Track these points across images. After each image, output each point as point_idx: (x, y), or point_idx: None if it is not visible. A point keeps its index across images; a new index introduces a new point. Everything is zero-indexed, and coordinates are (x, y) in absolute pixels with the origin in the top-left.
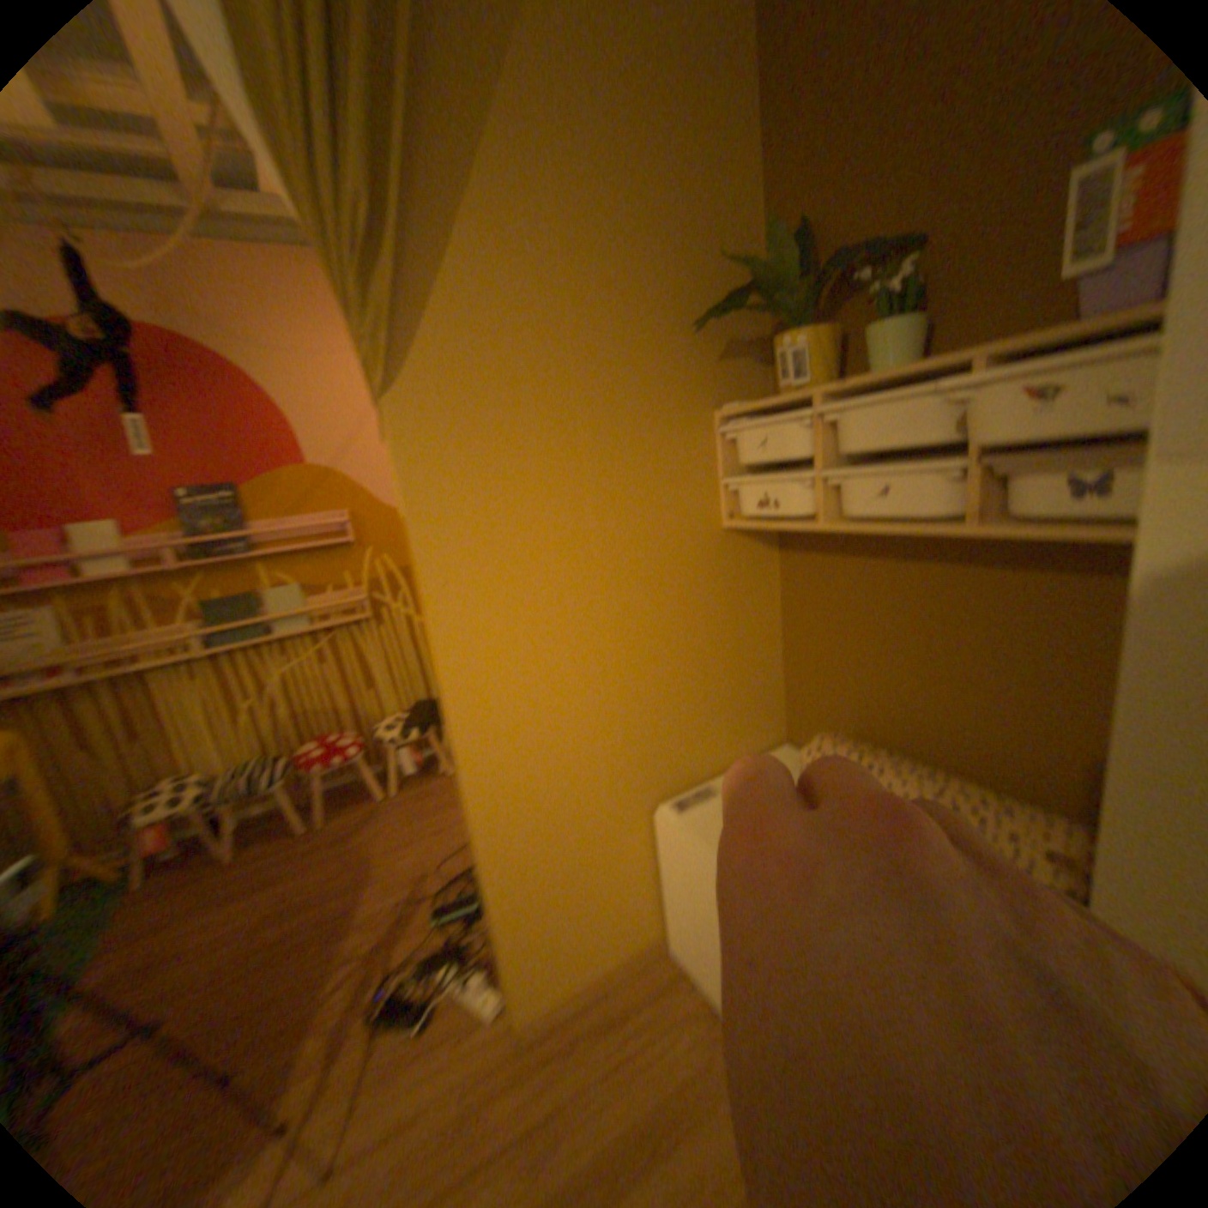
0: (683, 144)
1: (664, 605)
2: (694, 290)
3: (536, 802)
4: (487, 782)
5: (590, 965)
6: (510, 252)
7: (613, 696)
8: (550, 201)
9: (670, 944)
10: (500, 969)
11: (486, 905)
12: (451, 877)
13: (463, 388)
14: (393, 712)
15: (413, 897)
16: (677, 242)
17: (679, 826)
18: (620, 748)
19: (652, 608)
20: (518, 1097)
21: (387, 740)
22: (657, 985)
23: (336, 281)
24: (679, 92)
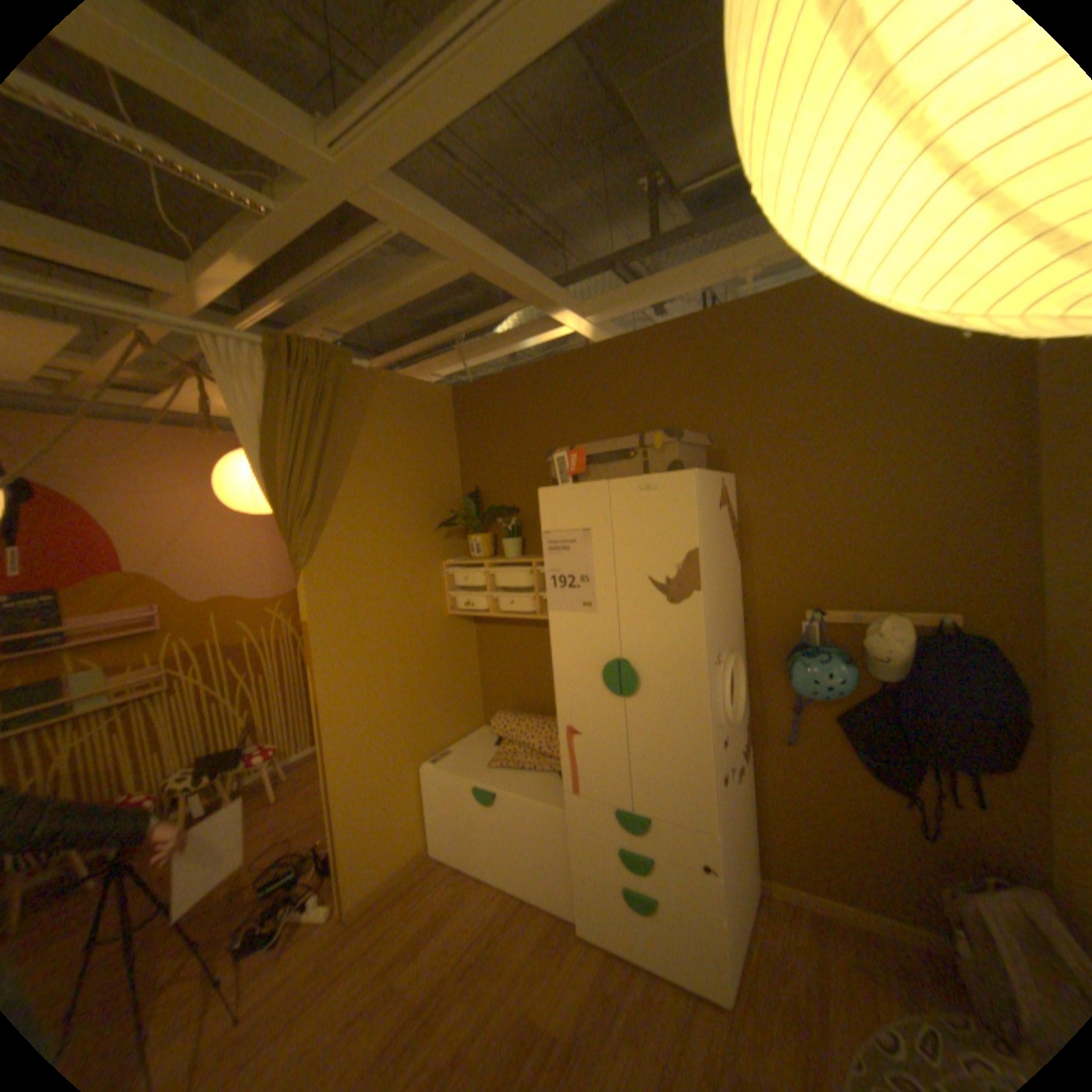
0: (426, 459)
1: (422, 656)
2: (432, 514)
3: (360, 769)
4: (337, 759)
5: (386, 873)
6: (357, 507)
7: (398, 706)
8: (374, 486)
9: (429, 855)
10: (334, 883)
11: (329, 840)
12: (264, 873)
13: (336, 564)
14: (178, 773)
15: (236, 893)
16: (425, 496)
17: (435, 772)
18: (402, 735)
19: (417, 659)
20: (354, 947)
21: (179, 795)
22: (425, 875)
23: (284, 524)
24: (424, 441)
